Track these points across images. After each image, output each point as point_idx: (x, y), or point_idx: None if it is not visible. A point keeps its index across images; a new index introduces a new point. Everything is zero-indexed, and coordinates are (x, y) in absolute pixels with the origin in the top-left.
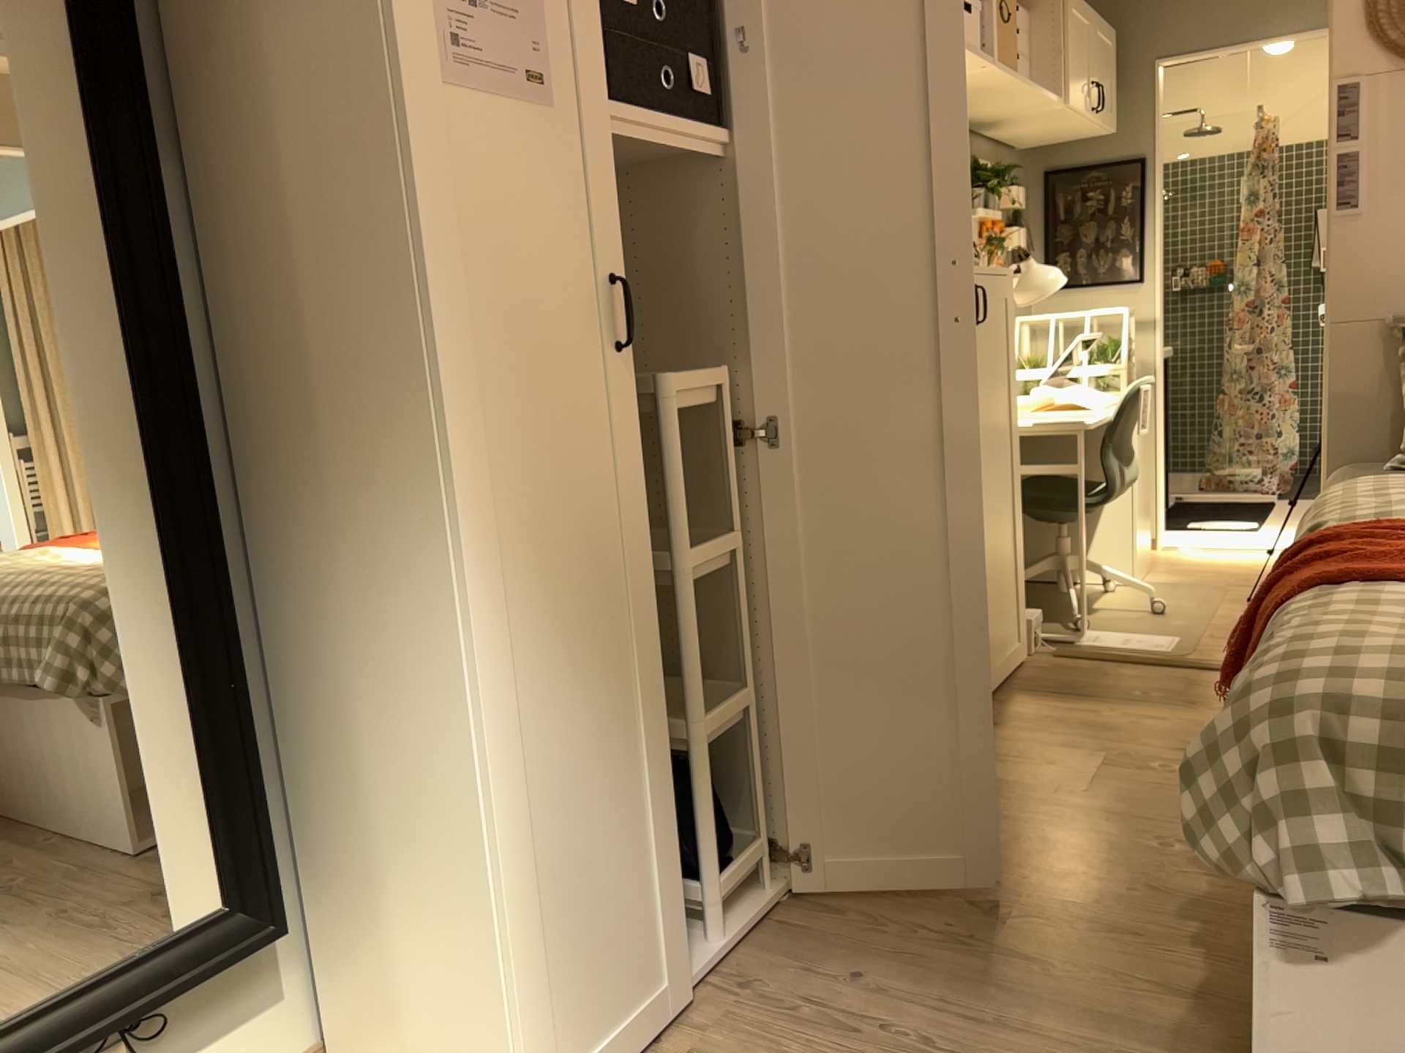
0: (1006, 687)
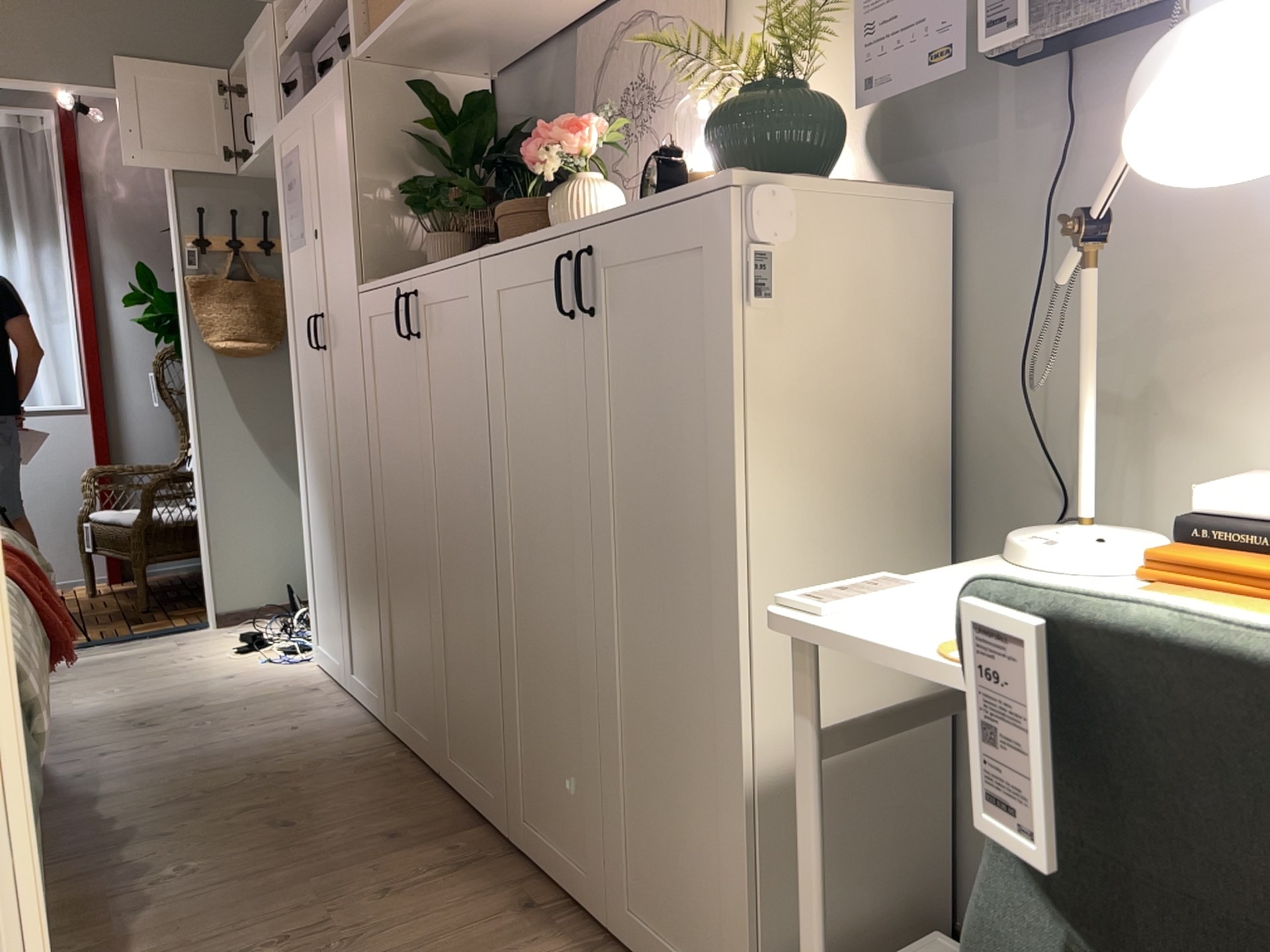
0: None
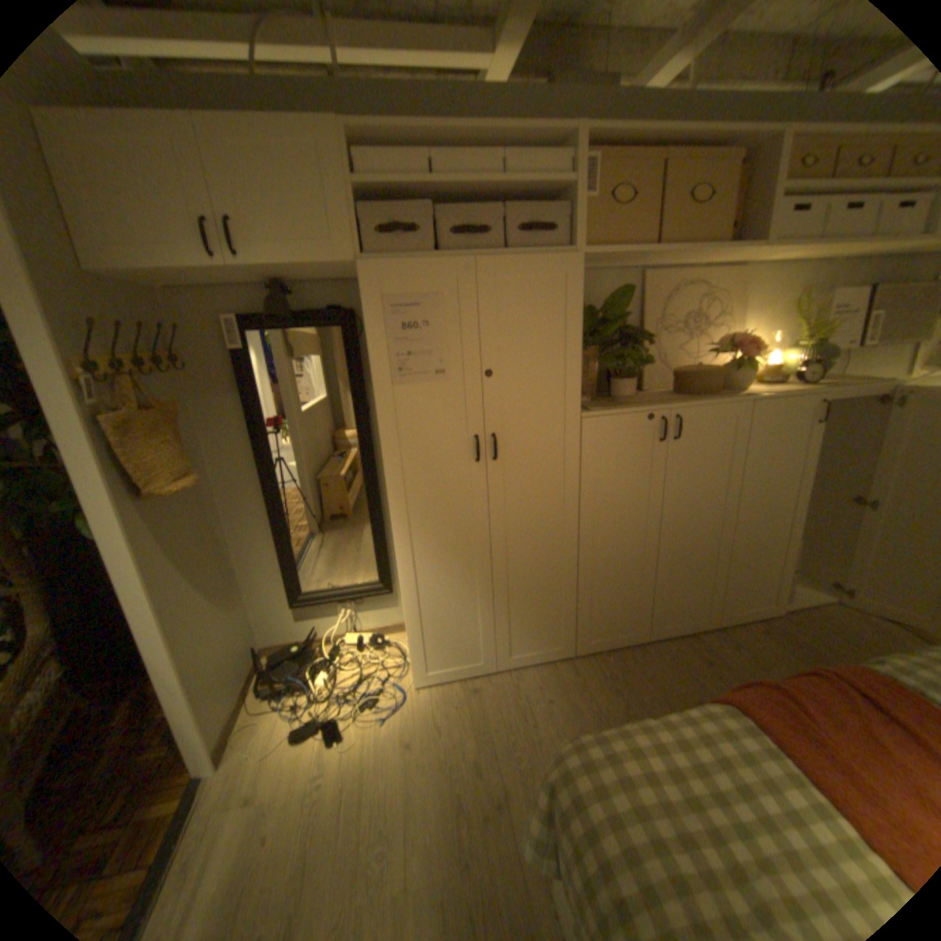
0: (805, 615)
